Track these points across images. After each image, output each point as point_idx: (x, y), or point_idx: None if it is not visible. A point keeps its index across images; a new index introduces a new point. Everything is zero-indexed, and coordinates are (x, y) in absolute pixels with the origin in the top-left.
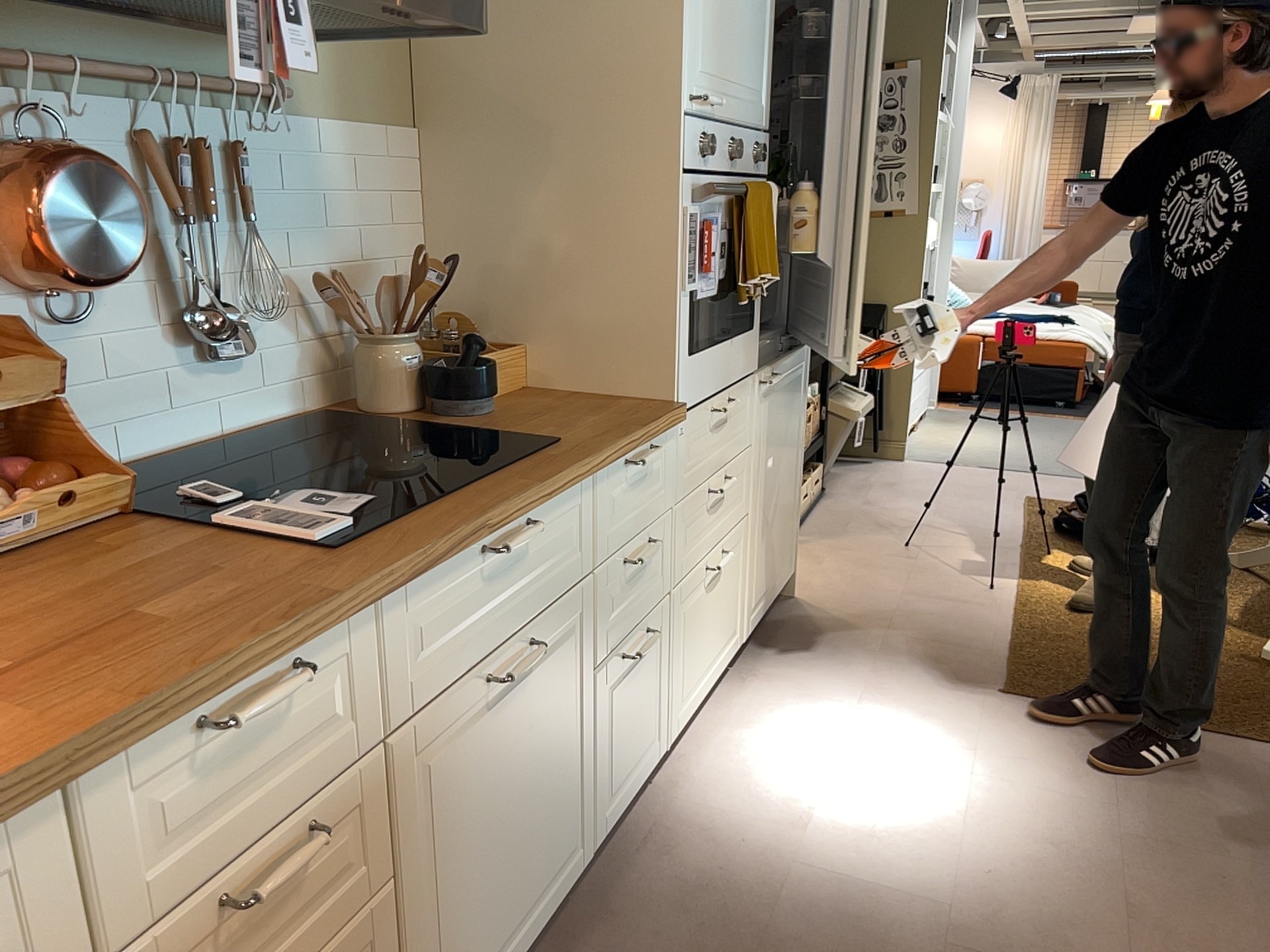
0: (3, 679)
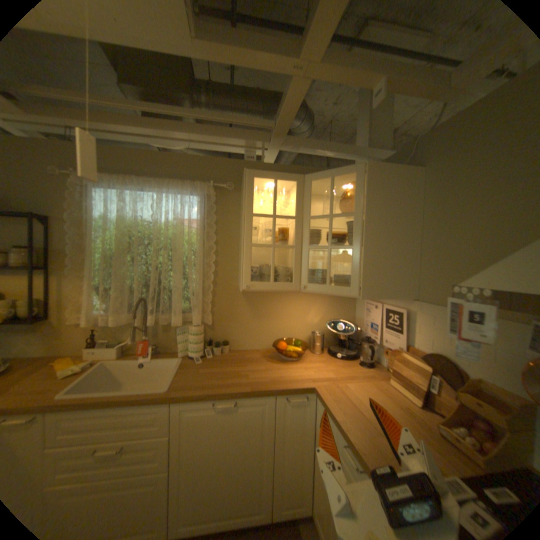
0: (363, 417)
